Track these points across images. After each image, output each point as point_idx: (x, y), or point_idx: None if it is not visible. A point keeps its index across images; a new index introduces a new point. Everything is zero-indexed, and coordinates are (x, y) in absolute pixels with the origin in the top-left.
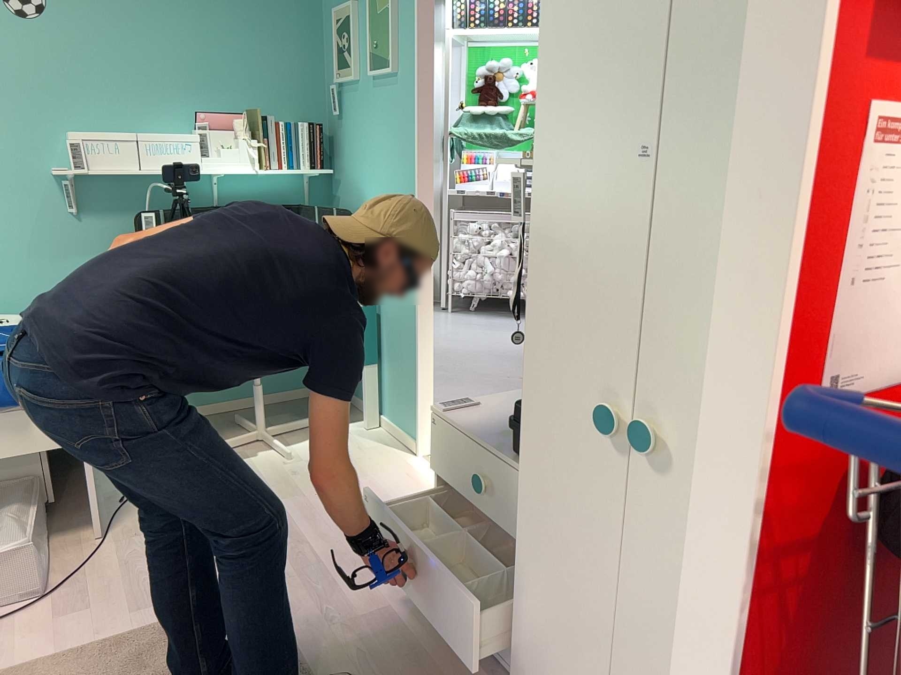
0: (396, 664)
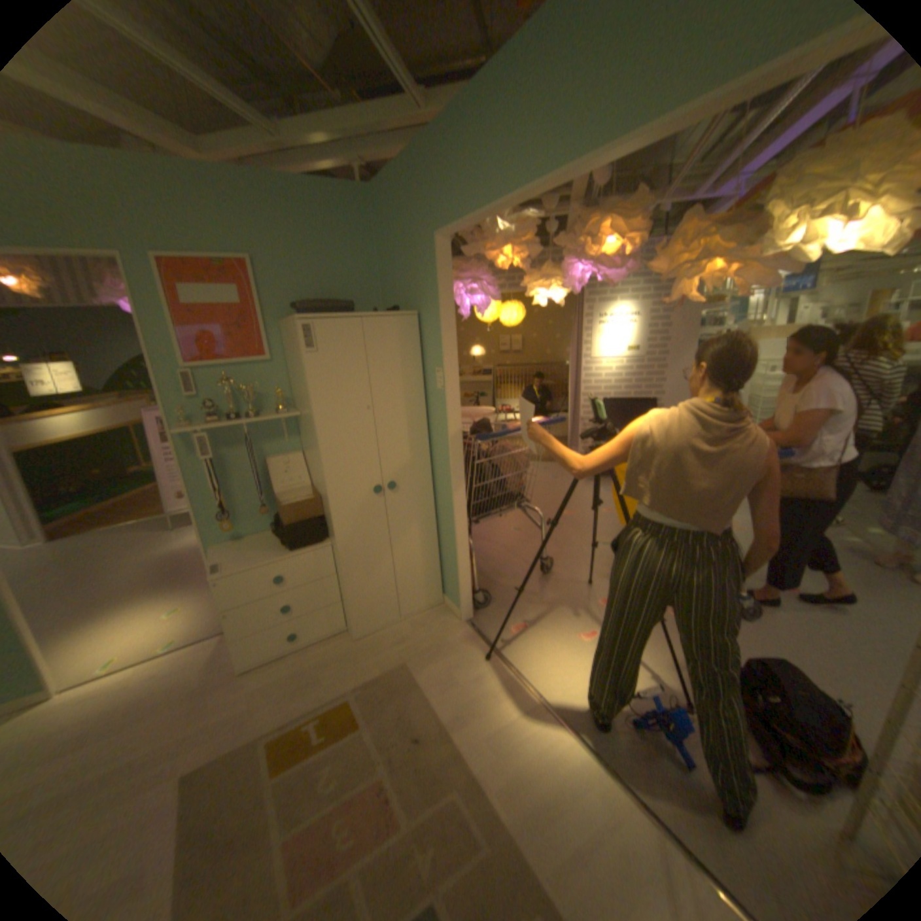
0: (295, 685)
